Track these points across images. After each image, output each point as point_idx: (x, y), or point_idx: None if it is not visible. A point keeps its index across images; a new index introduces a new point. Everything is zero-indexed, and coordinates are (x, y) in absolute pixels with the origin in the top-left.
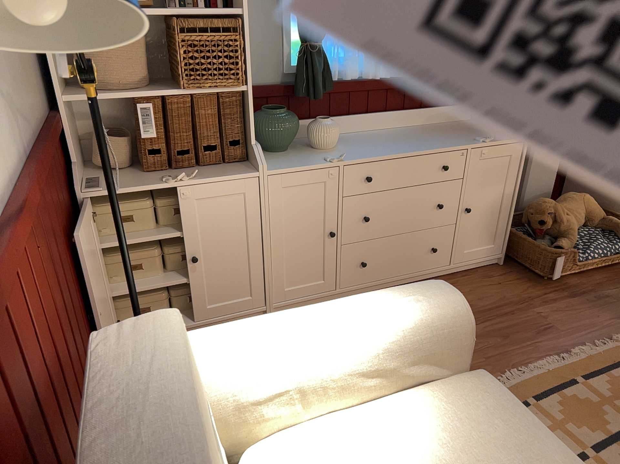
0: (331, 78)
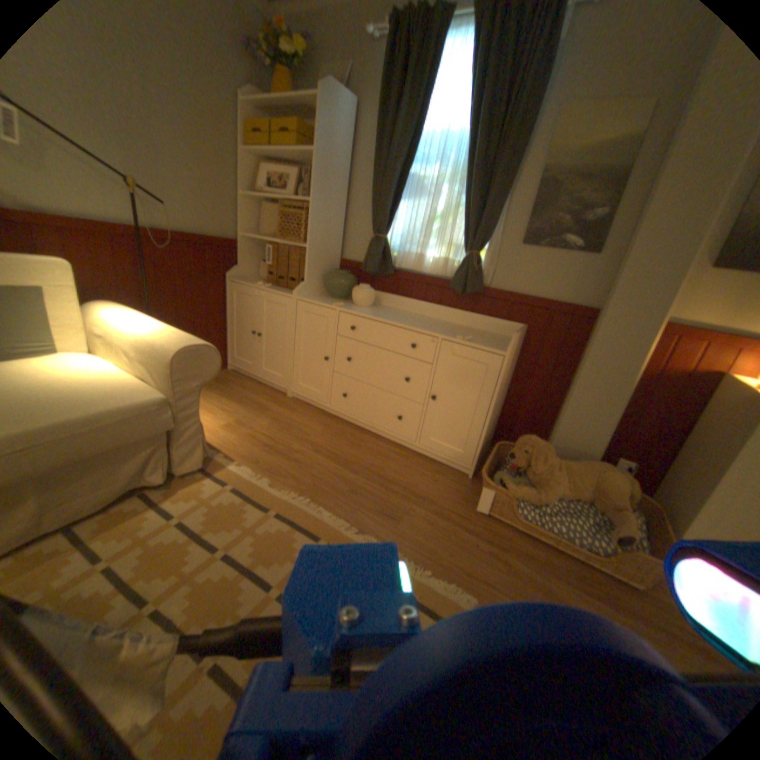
0: (393, 265)
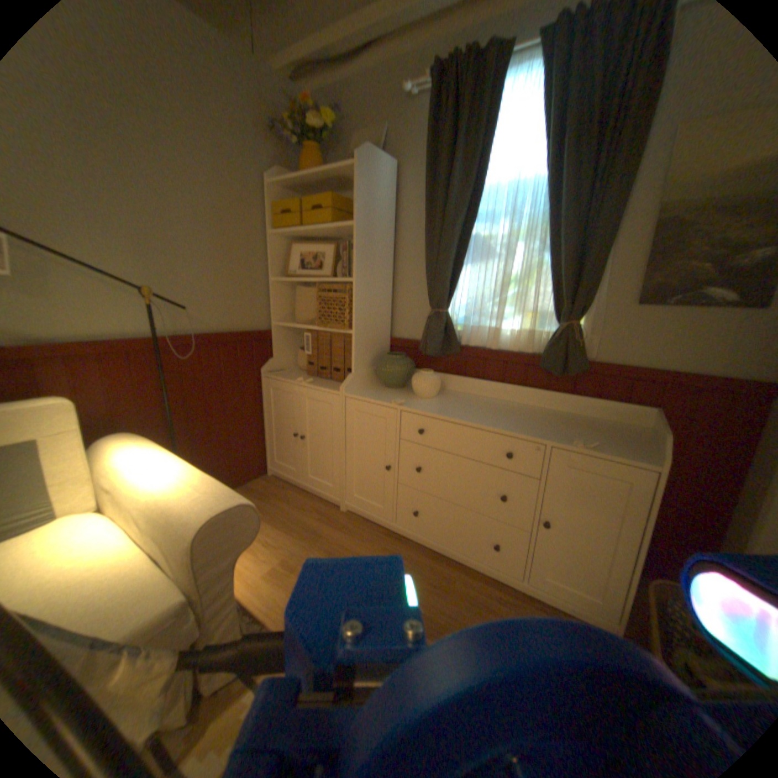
0: (459, 342)
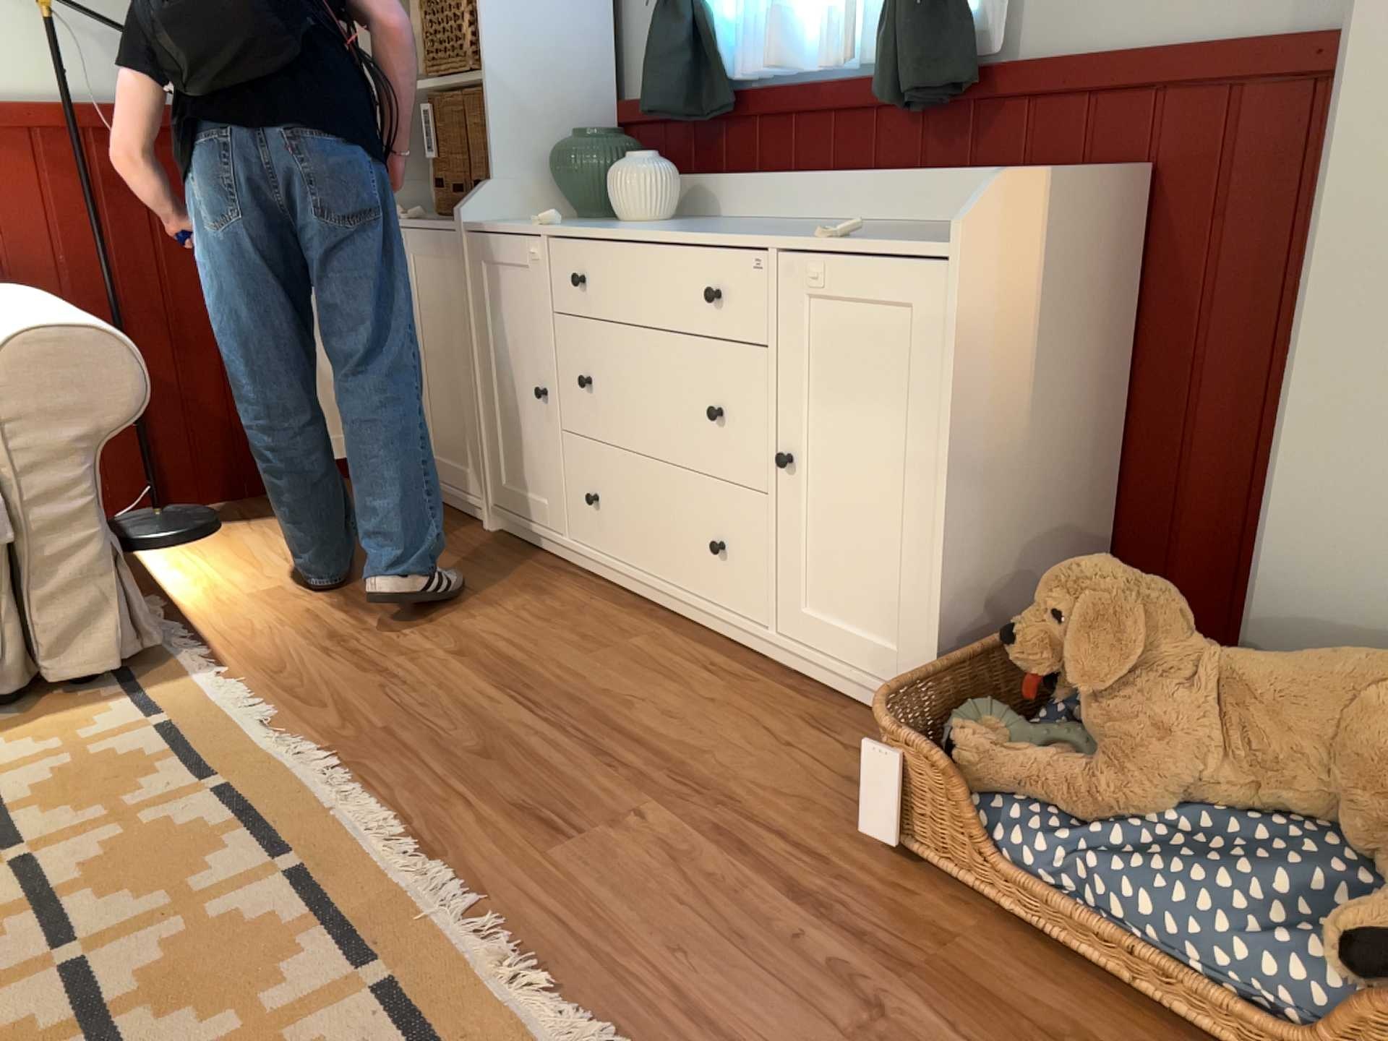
0: (725, 79)
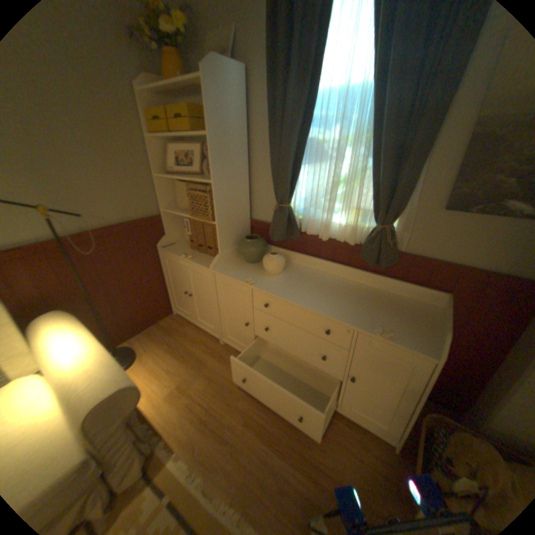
0: (299, 230)
